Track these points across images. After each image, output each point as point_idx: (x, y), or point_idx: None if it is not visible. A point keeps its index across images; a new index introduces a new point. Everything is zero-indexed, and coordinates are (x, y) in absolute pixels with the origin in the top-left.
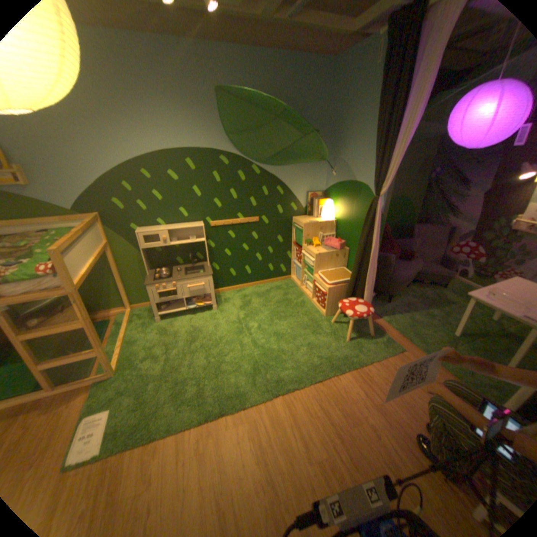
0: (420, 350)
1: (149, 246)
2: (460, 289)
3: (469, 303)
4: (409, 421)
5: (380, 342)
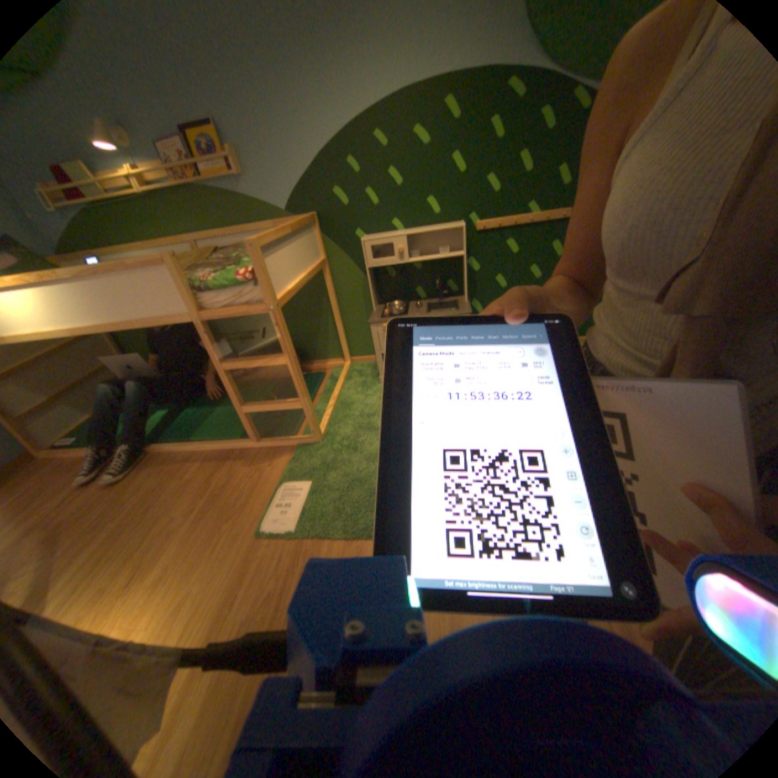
0: None
1: (377, 261)
2: None
3: None
4: None
5: None
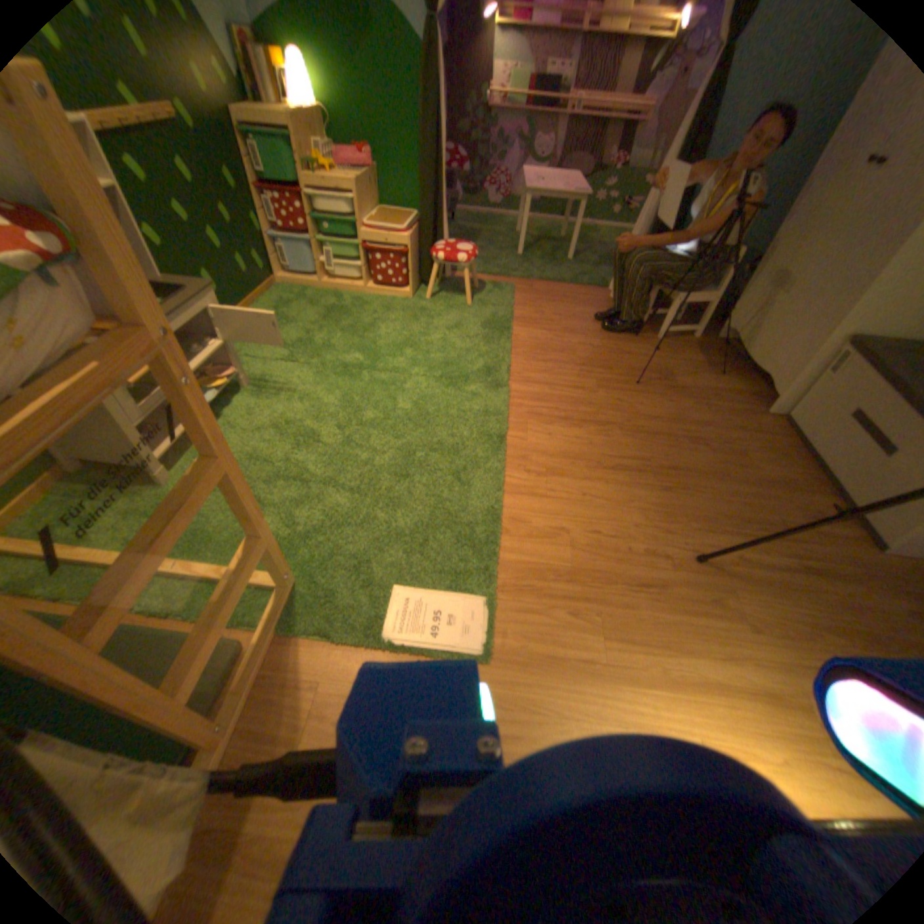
0: (514, 277)
1: None
2: (459, 217)
3: (481, 225)
4: (578, 323)
5: (485, 288)
